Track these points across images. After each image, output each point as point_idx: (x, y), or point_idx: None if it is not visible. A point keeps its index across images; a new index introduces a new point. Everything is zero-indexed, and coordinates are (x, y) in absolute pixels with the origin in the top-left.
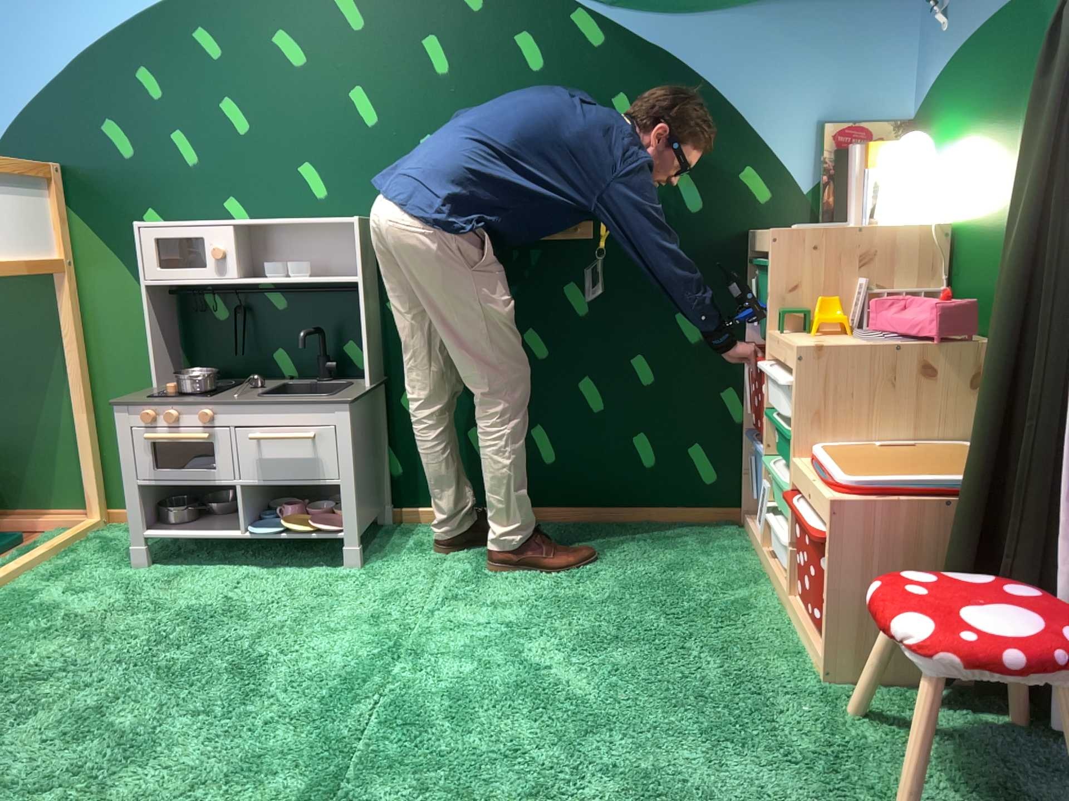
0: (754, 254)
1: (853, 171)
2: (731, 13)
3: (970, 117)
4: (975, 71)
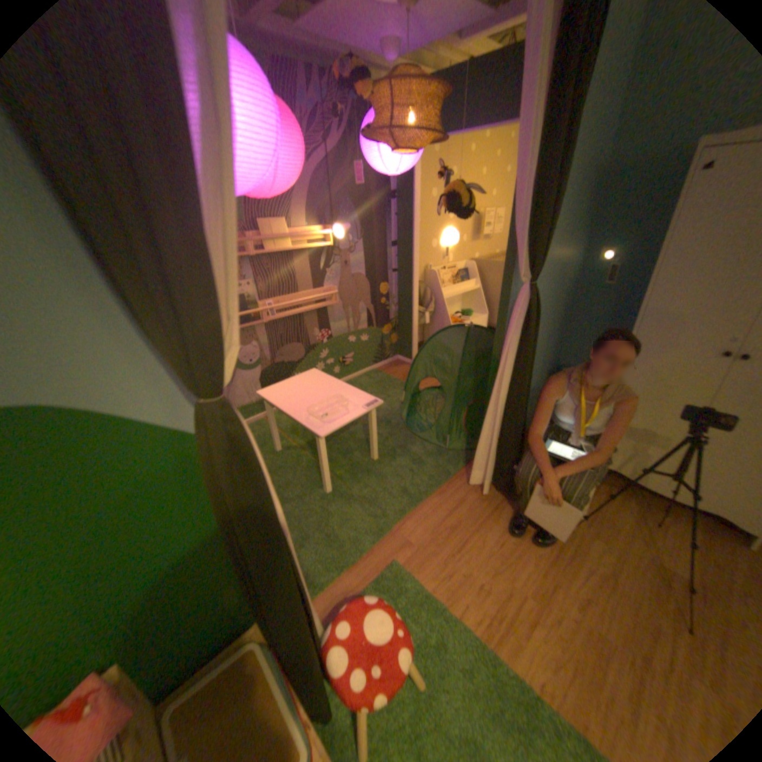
0: None
1: None
2: None
3: None
4: None
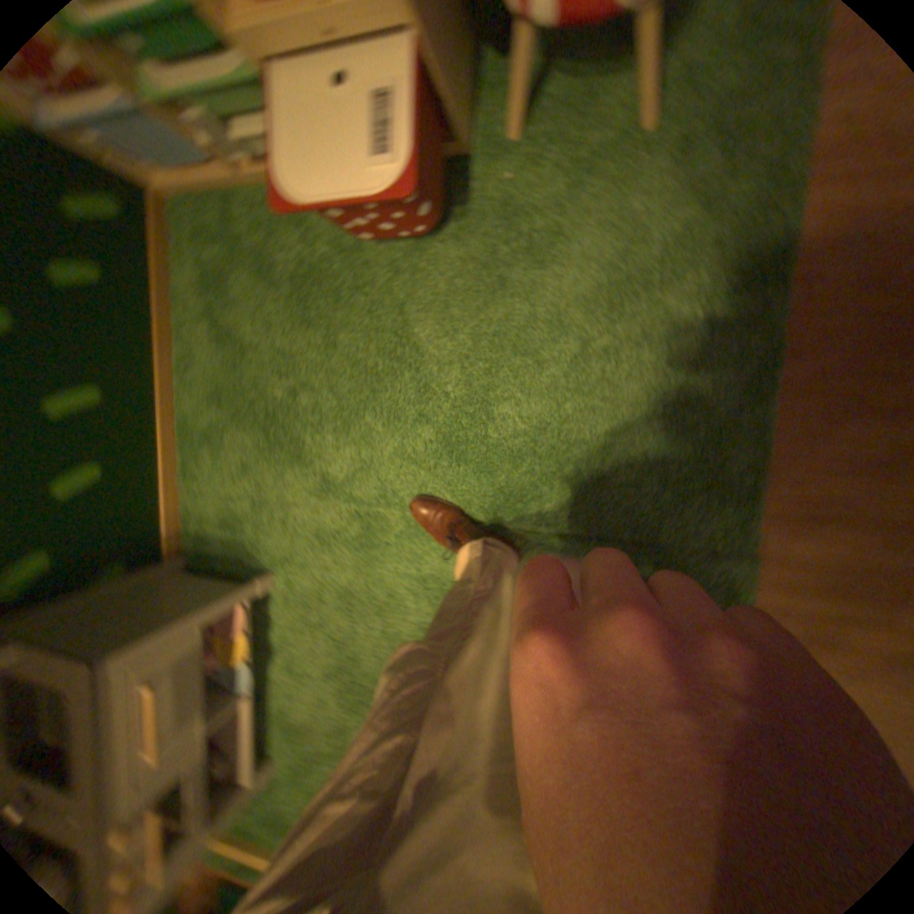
0: None
1: None
2: None
3: None
4: None
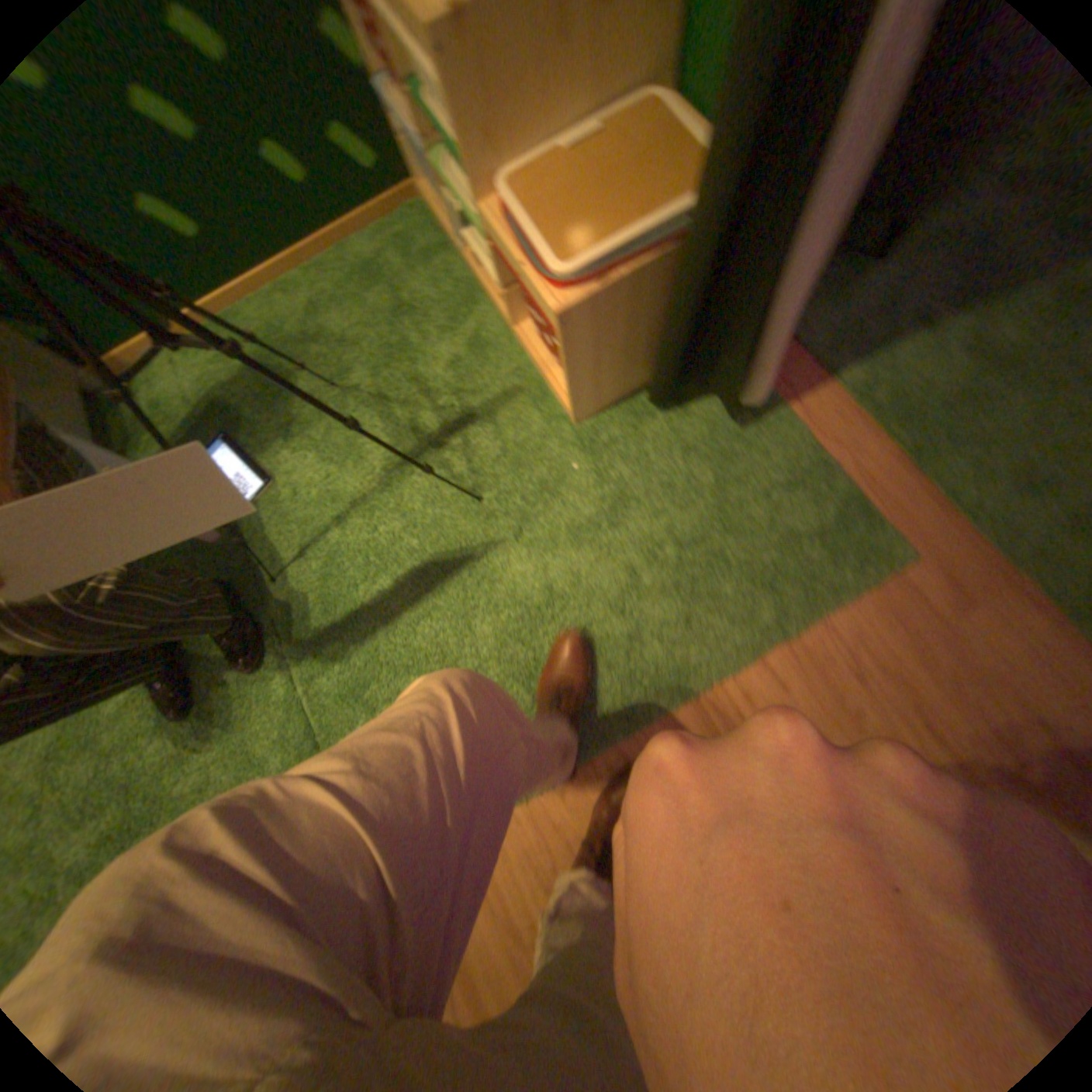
0: None
1: None
2: None
3: None
4: None
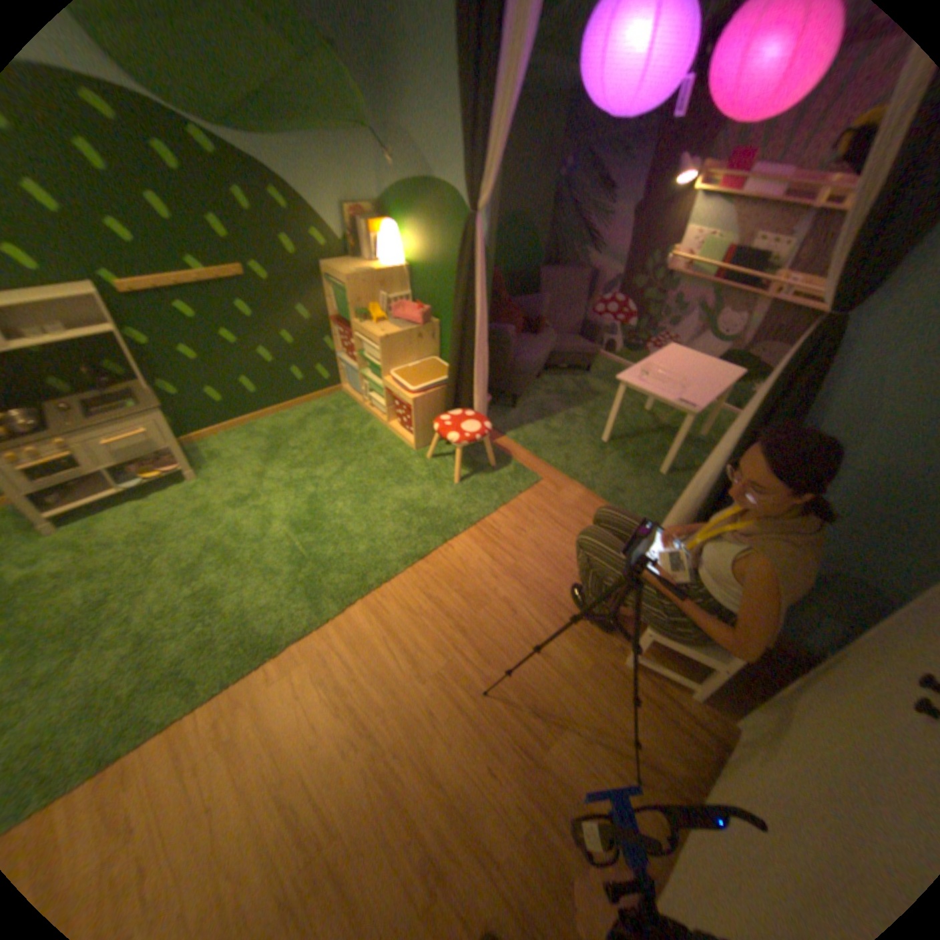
0: (326, 275)
1: (363, 234)
2: (287, 138)
3: (412, 220)
4: (412, 200)
